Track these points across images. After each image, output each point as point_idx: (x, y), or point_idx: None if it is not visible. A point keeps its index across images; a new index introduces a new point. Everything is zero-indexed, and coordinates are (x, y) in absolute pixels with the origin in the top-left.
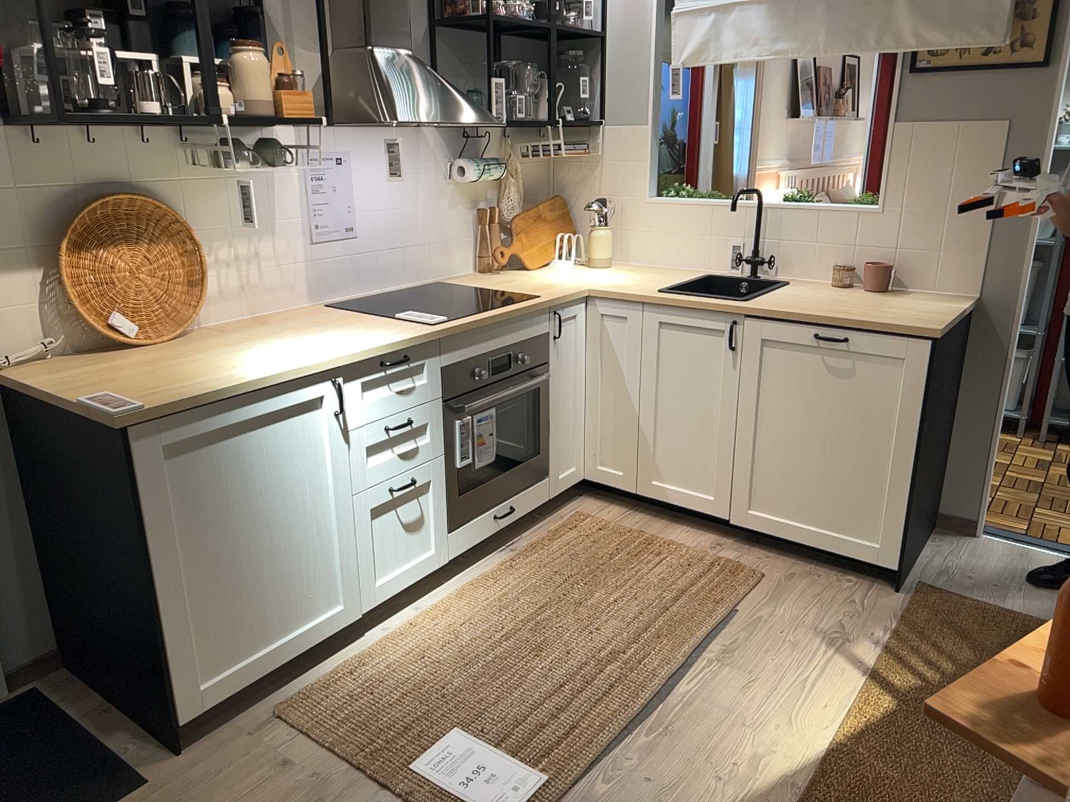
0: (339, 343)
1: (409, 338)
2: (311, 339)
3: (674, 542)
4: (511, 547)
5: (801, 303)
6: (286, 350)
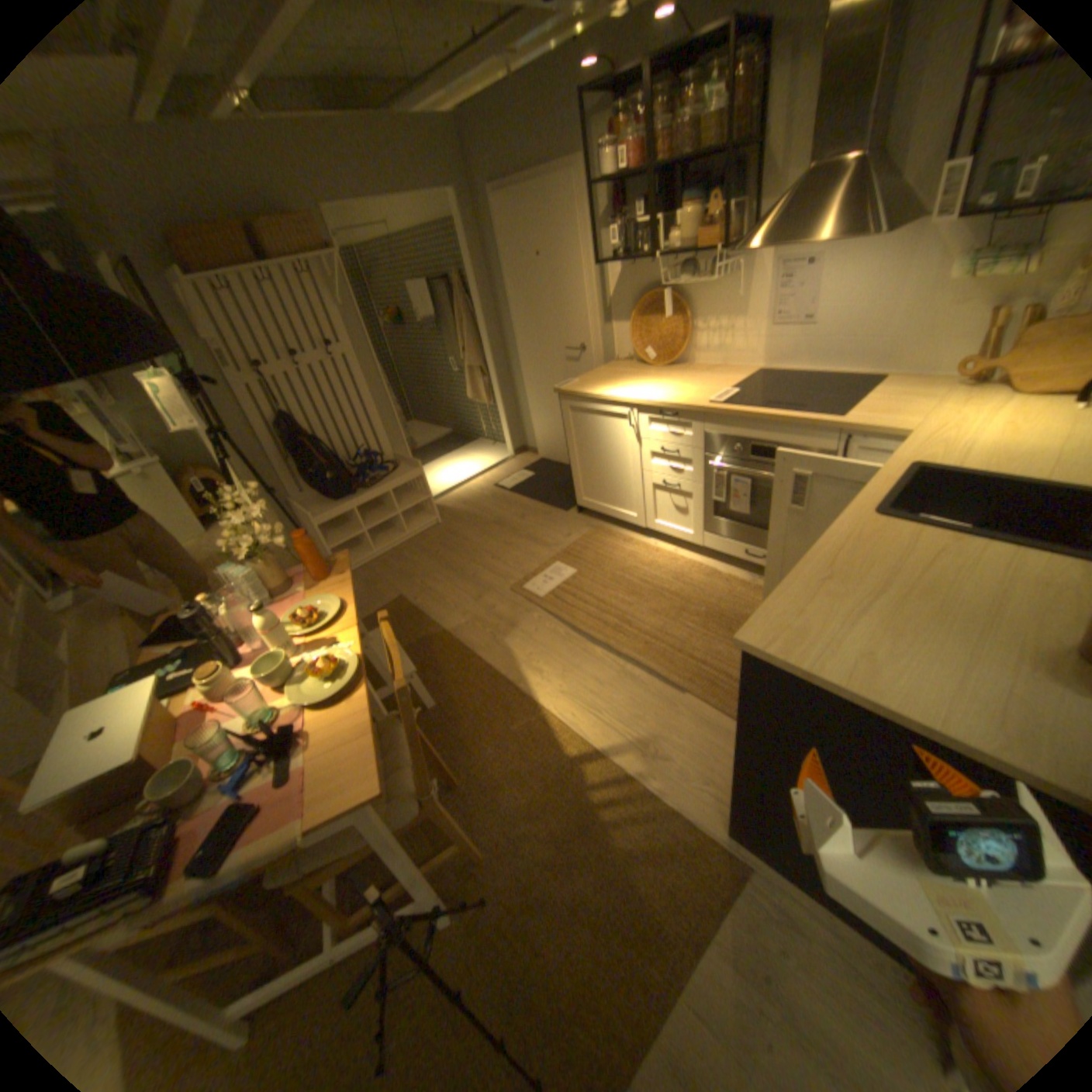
0: (661, 392)
1: (675, 403)
2: (671, 386)
3: None
4: (760, 579)
5: (888, 553)
6: (646, 387)
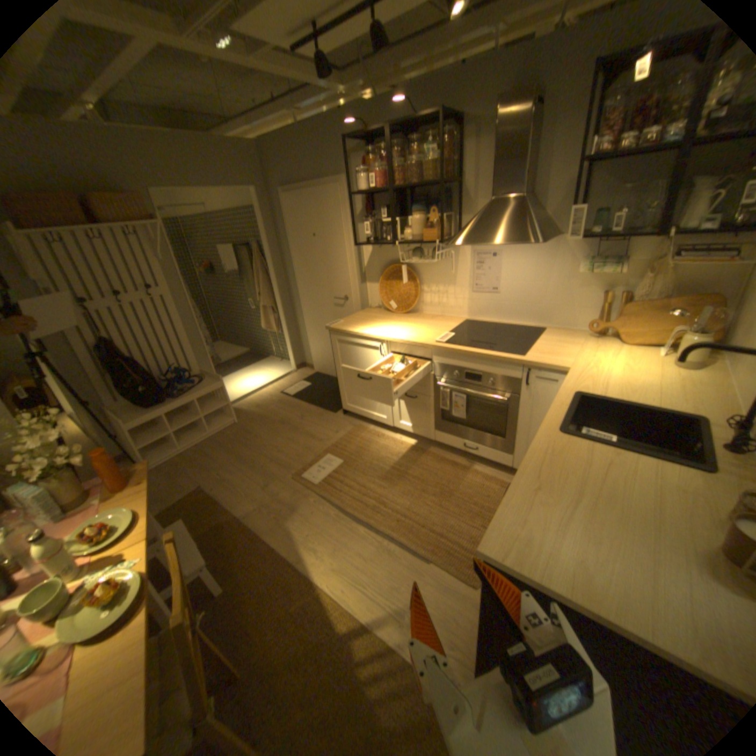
0: (402, 333)
1: (413, 341)
2: (409, 328)
3: None
4: (475, 464)
5: (575, 465)
6: (391, 328)
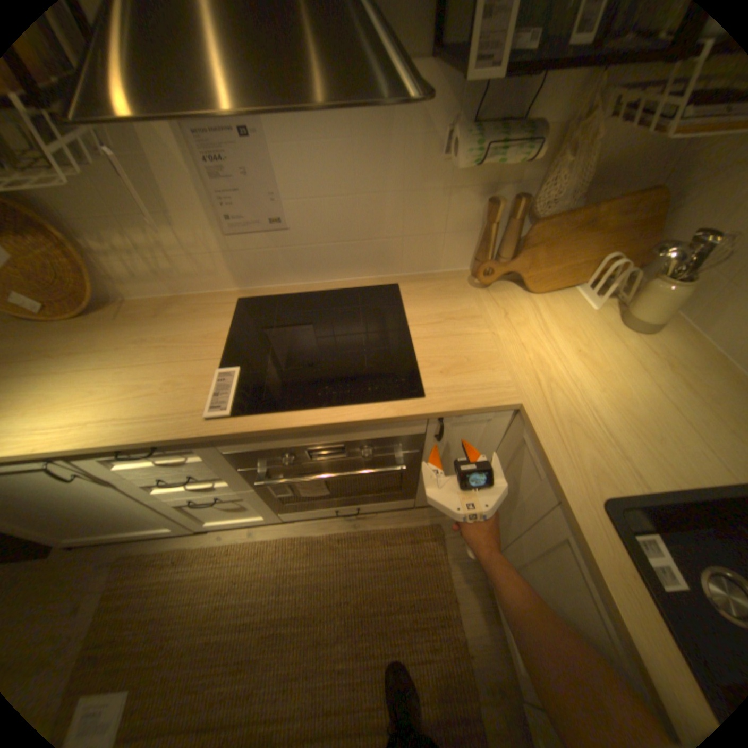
0: (95, 409)
1: (142, 441)
2: (109, 378)
3: (464, 642)
4: (359, 519)
5: None
6: (54, 397)
